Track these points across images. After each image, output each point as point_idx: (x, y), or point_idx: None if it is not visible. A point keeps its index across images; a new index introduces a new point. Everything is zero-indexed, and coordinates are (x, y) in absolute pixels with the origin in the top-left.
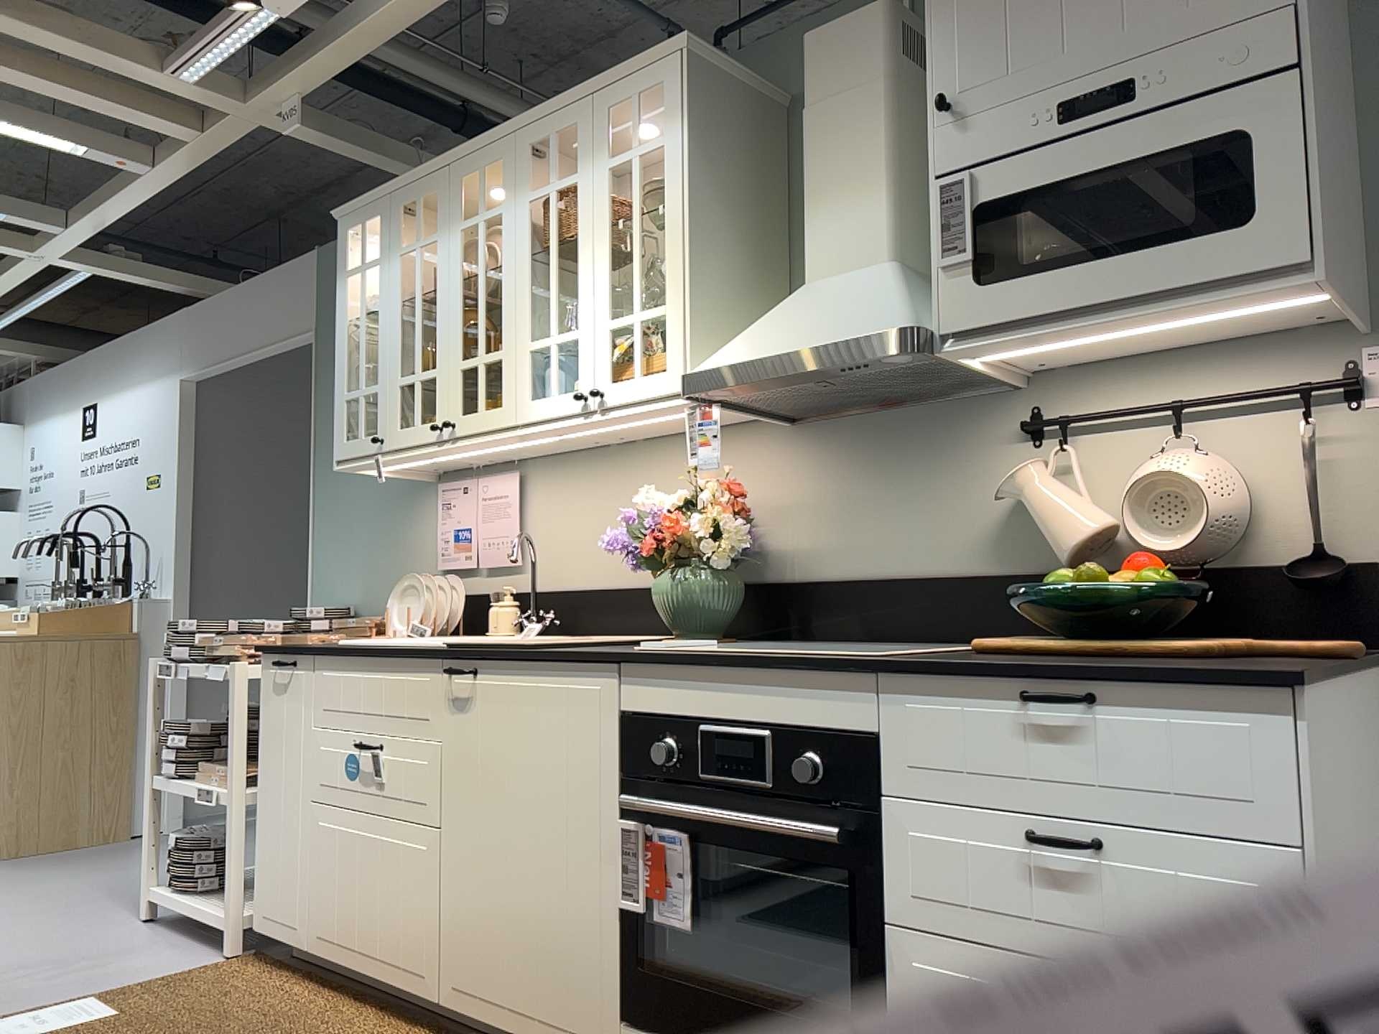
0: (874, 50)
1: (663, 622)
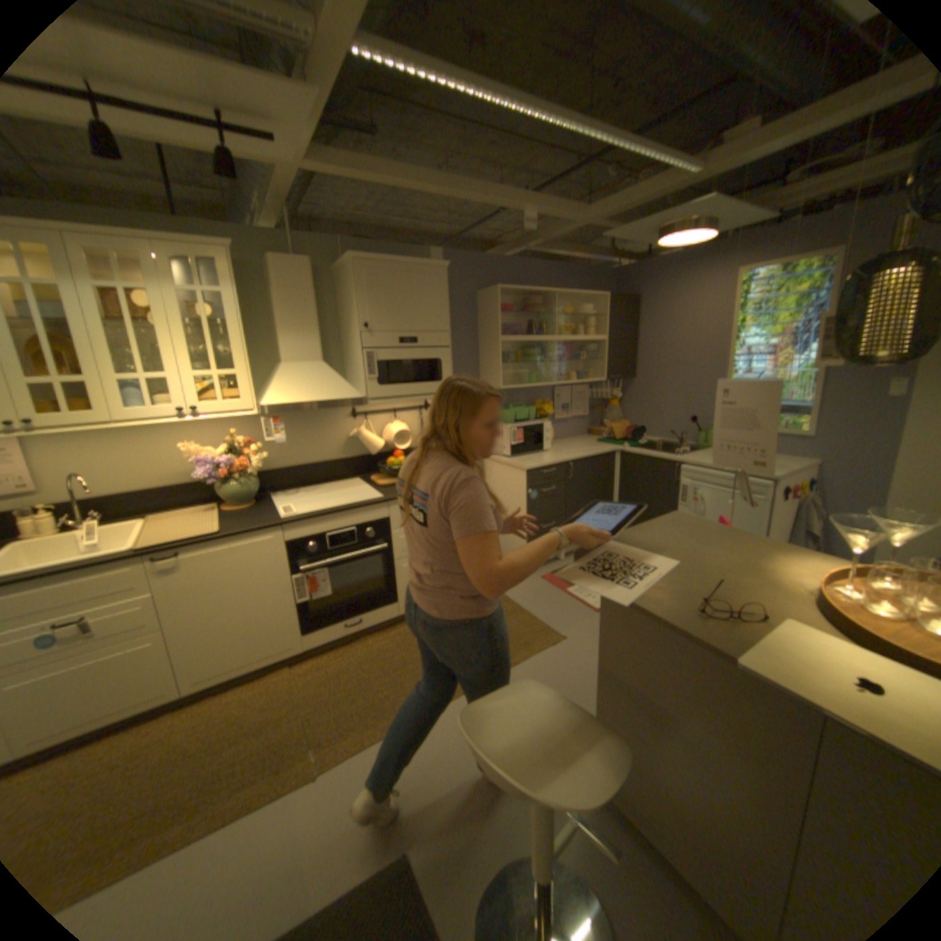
0: (308, 276)
1: (224, 501)
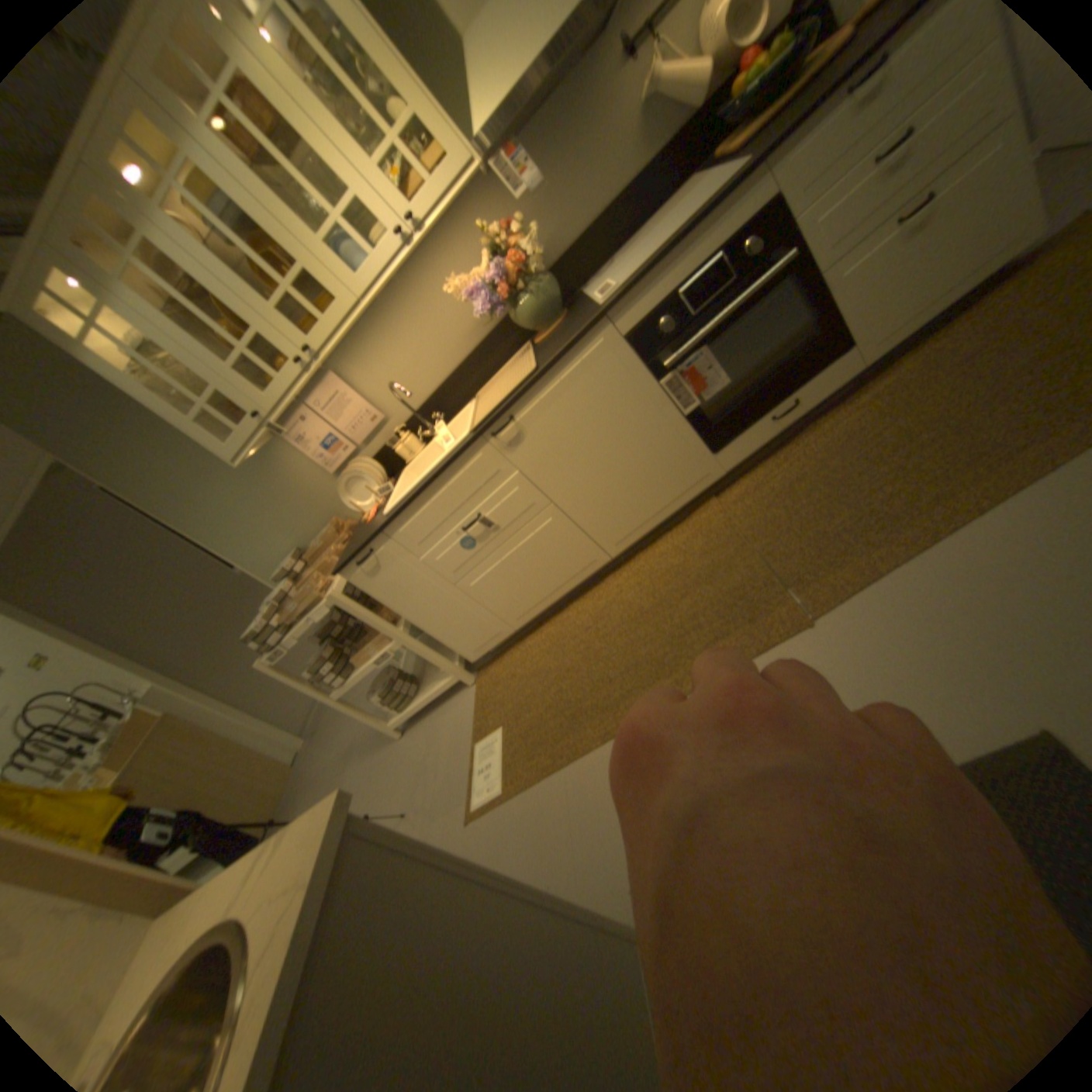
0: None
1: (532, 329)
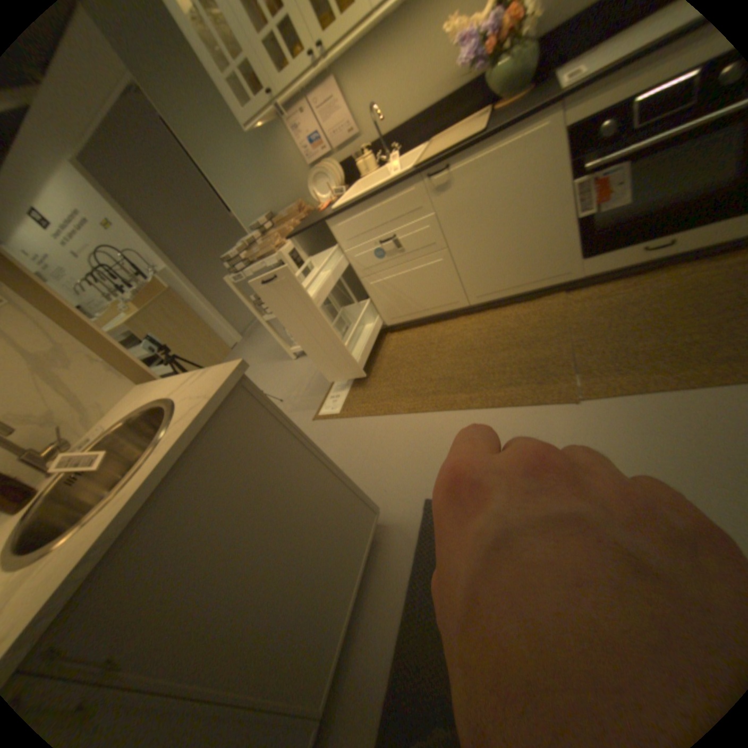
0: None
1: (495, 94)
